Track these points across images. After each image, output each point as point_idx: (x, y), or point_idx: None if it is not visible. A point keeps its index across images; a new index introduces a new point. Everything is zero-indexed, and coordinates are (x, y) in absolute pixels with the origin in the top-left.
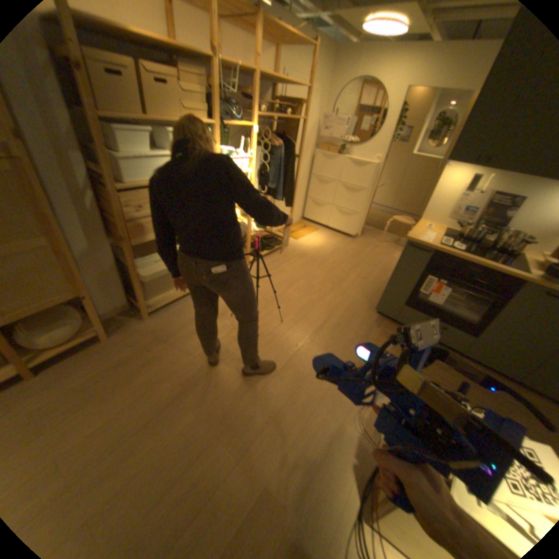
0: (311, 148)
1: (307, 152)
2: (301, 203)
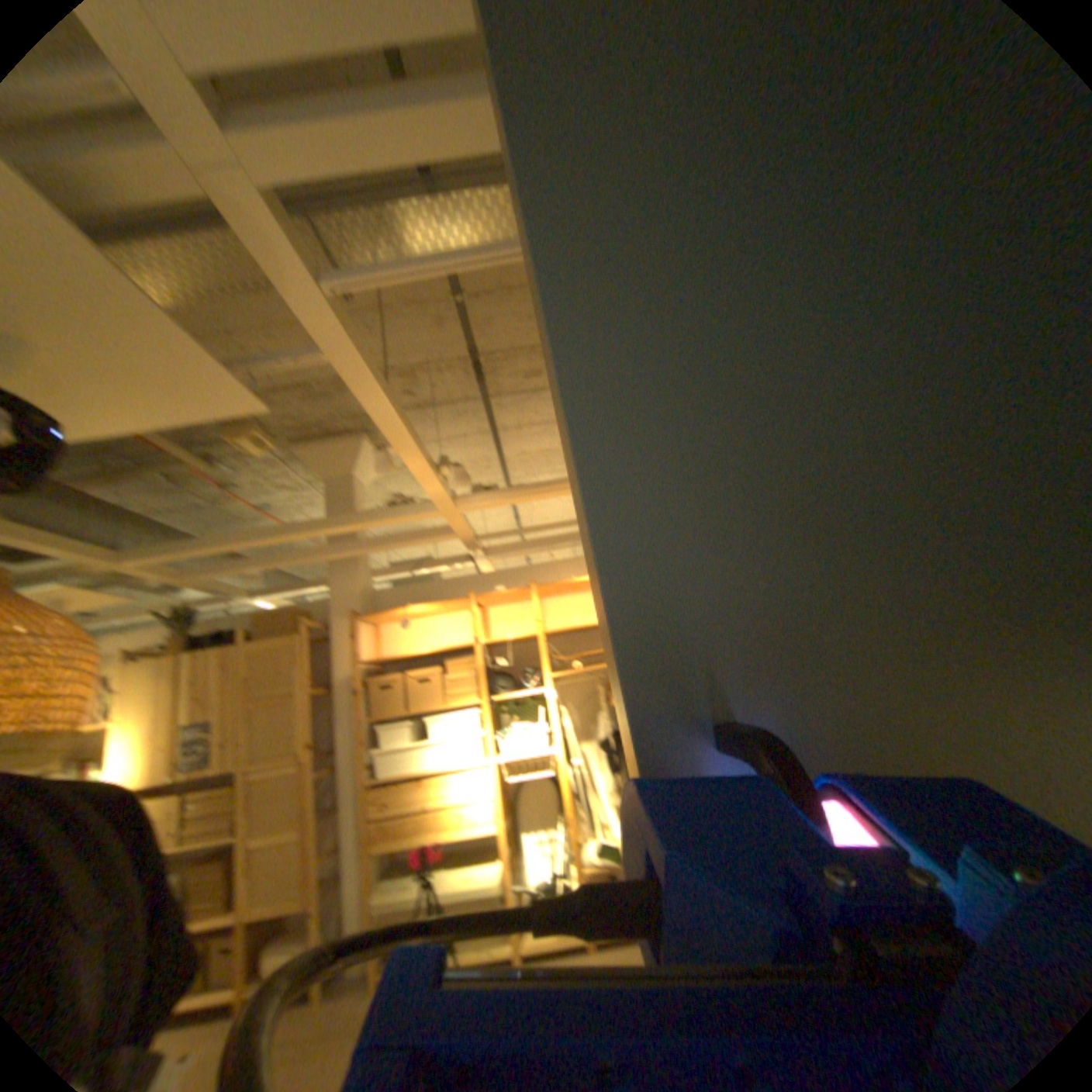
0: None
1: None
2: None
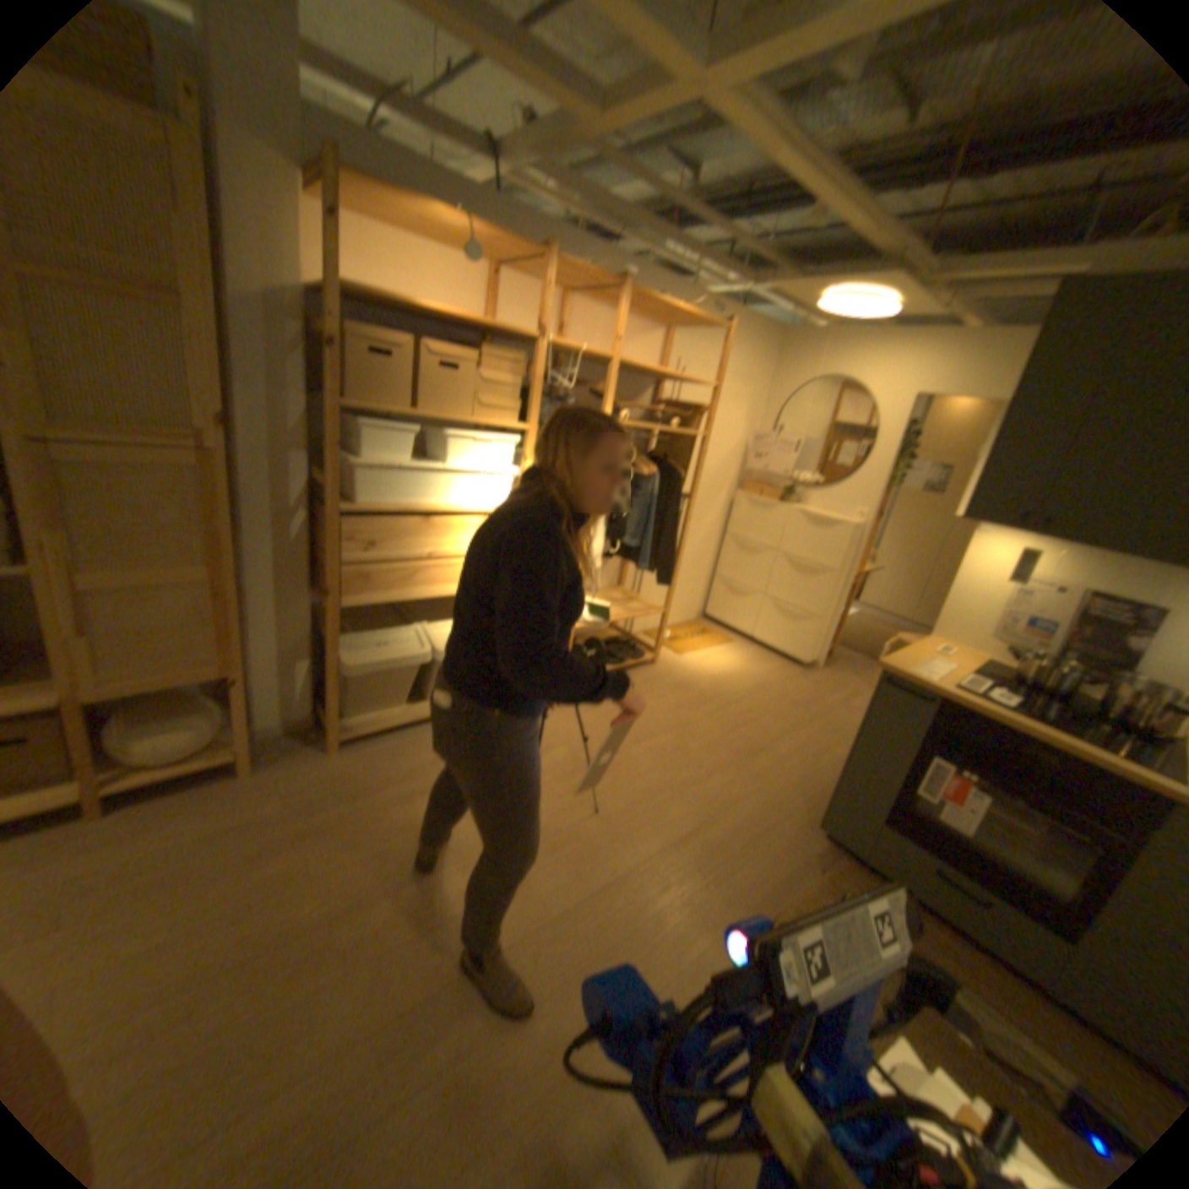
0: (731, 488)
1: (721, 494)
2: (704, 587)
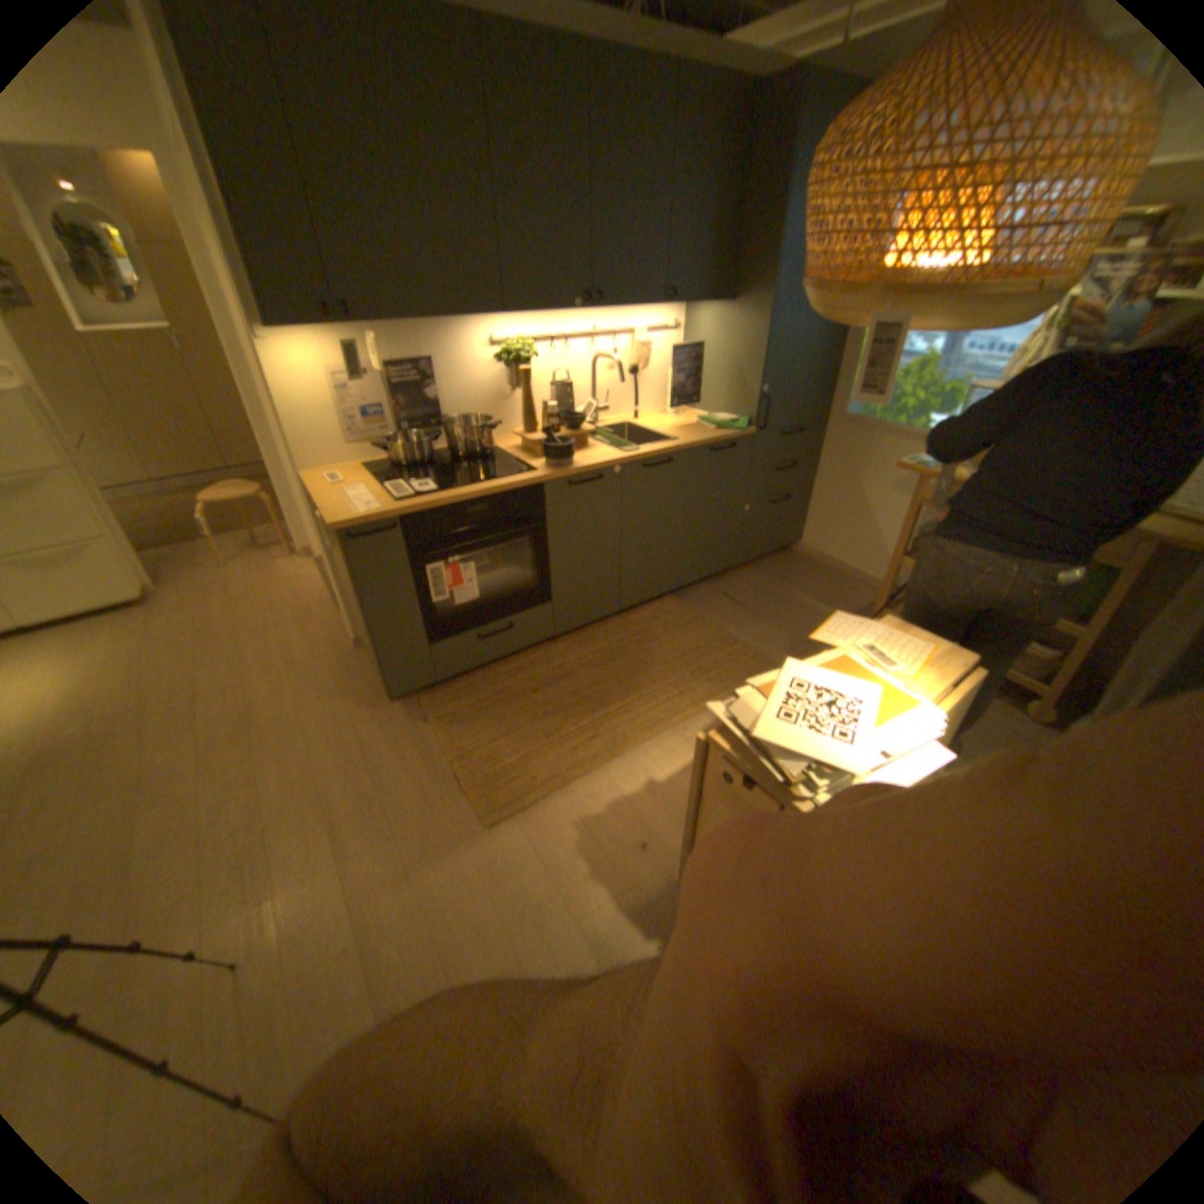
0: None
1: None
2: None
